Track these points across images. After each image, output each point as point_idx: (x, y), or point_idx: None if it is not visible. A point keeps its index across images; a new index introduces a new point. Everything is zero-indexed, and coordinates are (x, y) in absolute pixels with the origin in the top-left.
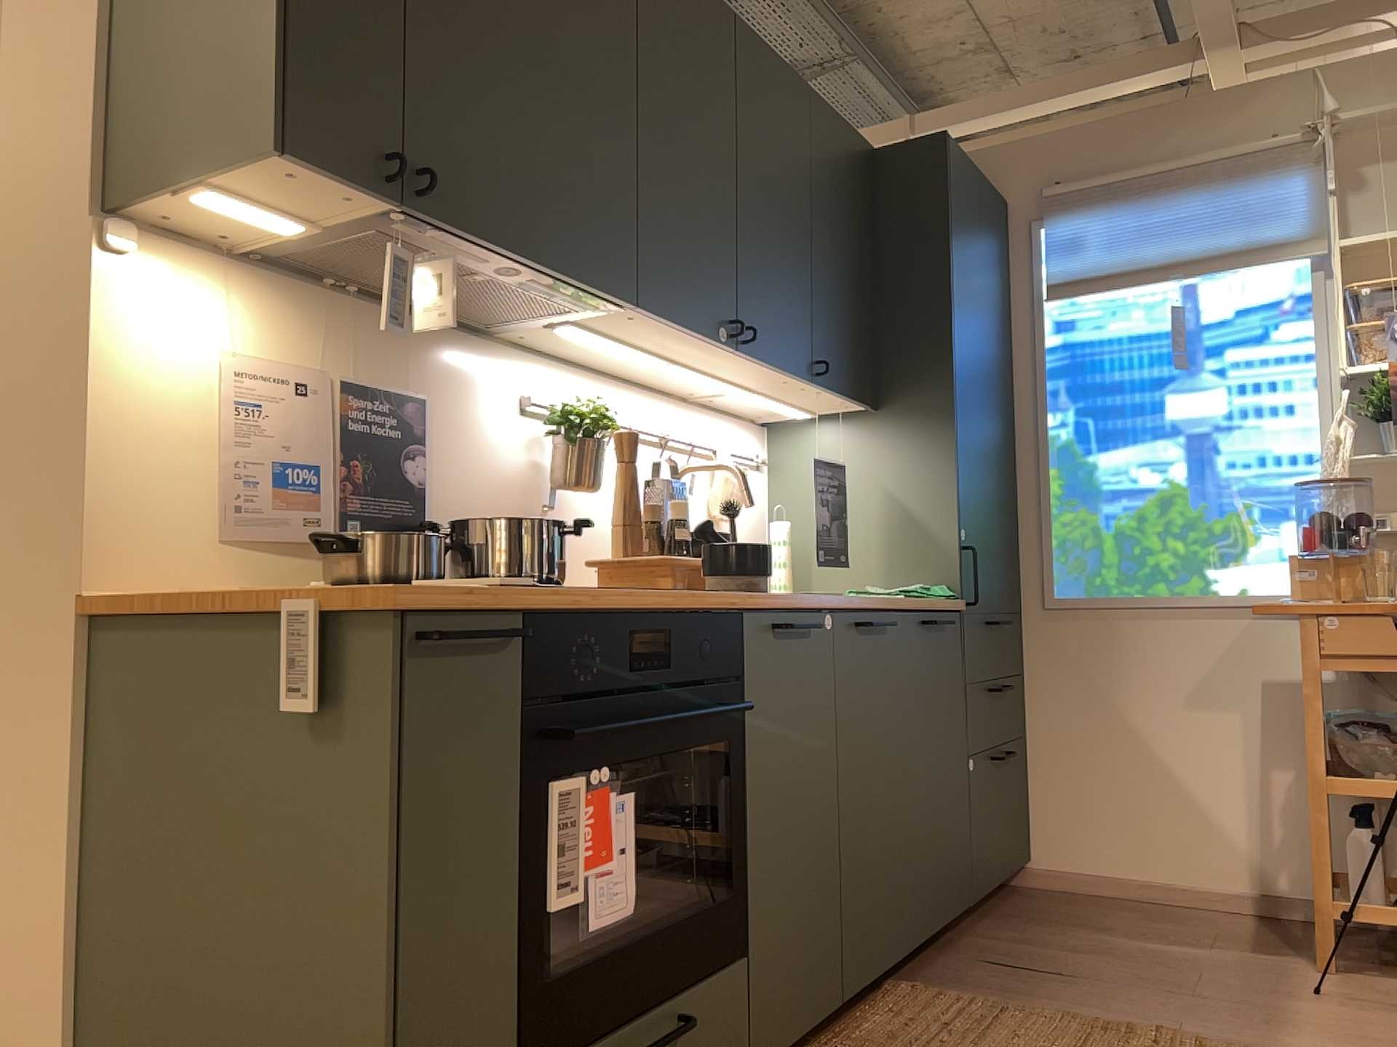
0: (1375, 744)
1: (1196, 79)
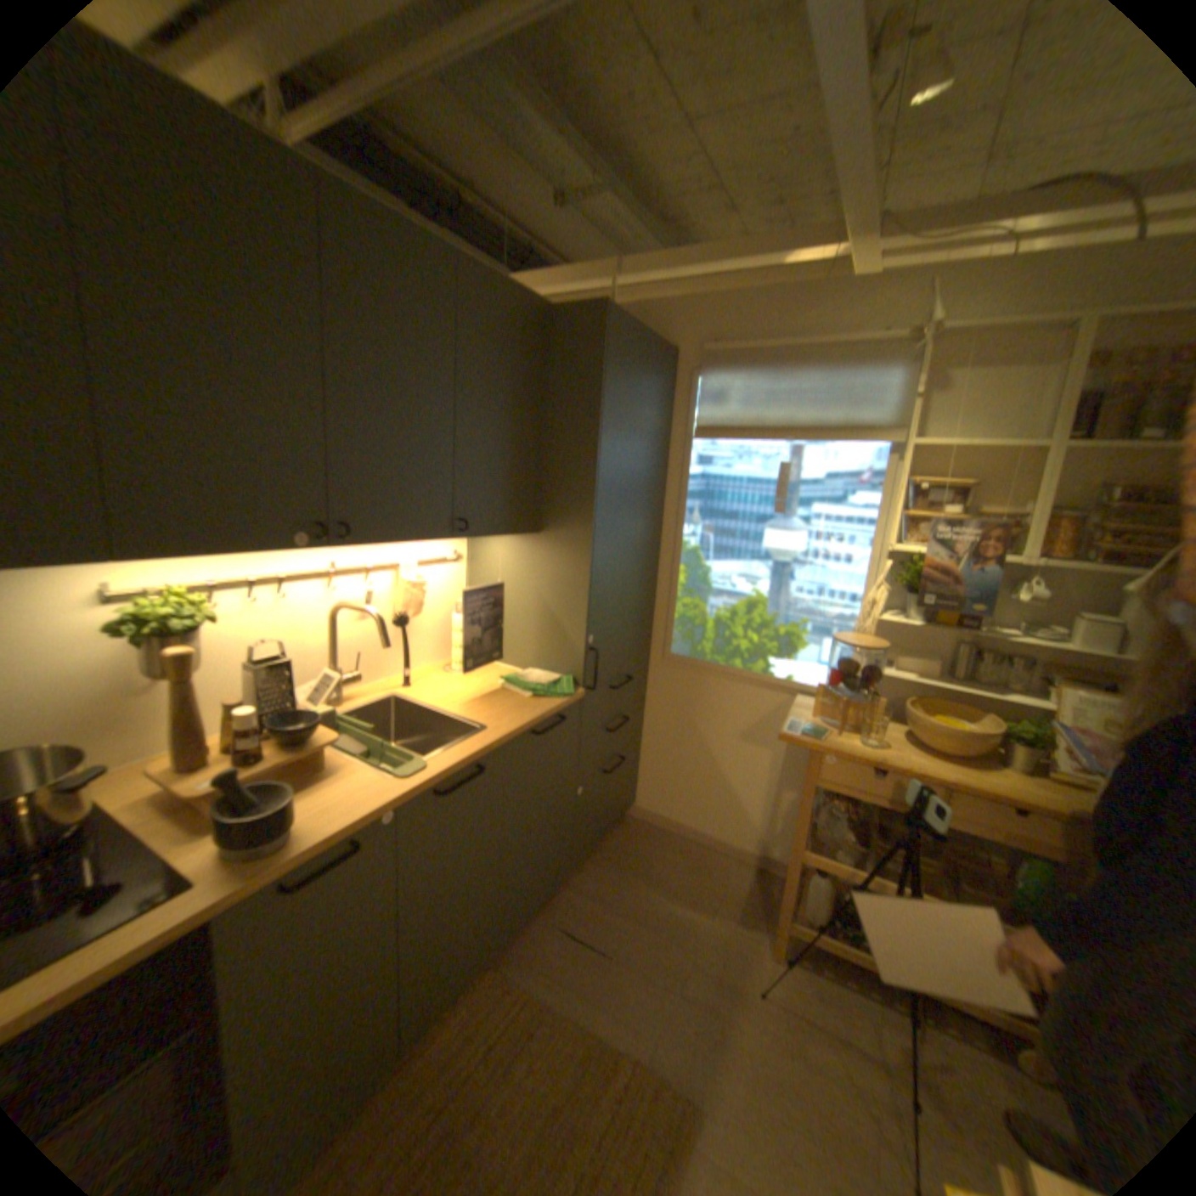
0: (845, 830)
1: (844, 258)
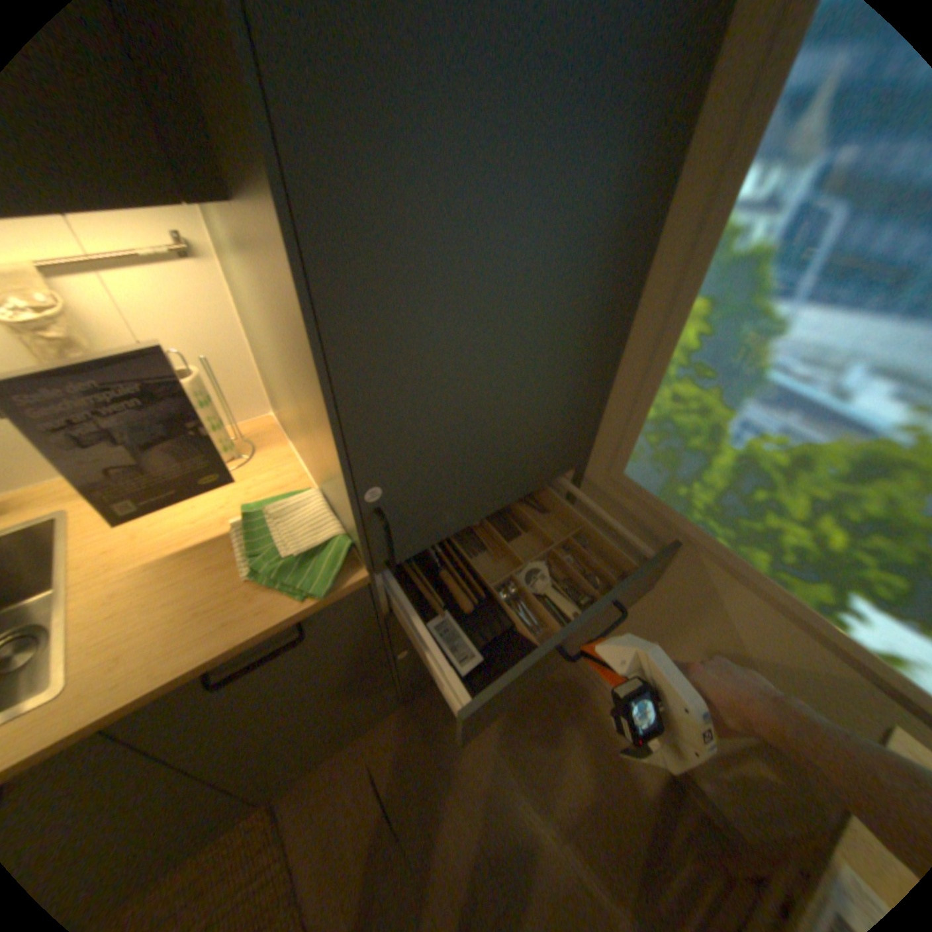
0: None
1: None
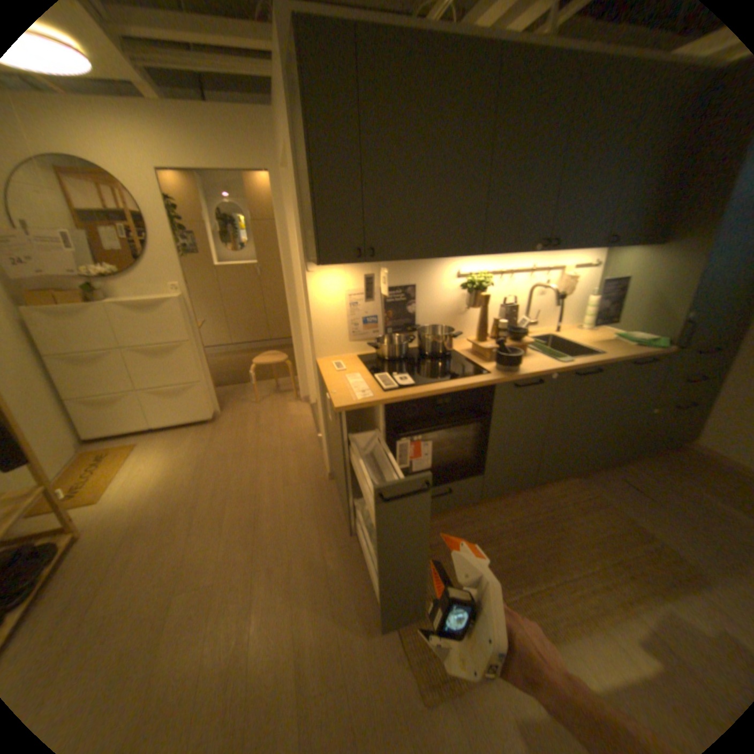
0: None
1: None
